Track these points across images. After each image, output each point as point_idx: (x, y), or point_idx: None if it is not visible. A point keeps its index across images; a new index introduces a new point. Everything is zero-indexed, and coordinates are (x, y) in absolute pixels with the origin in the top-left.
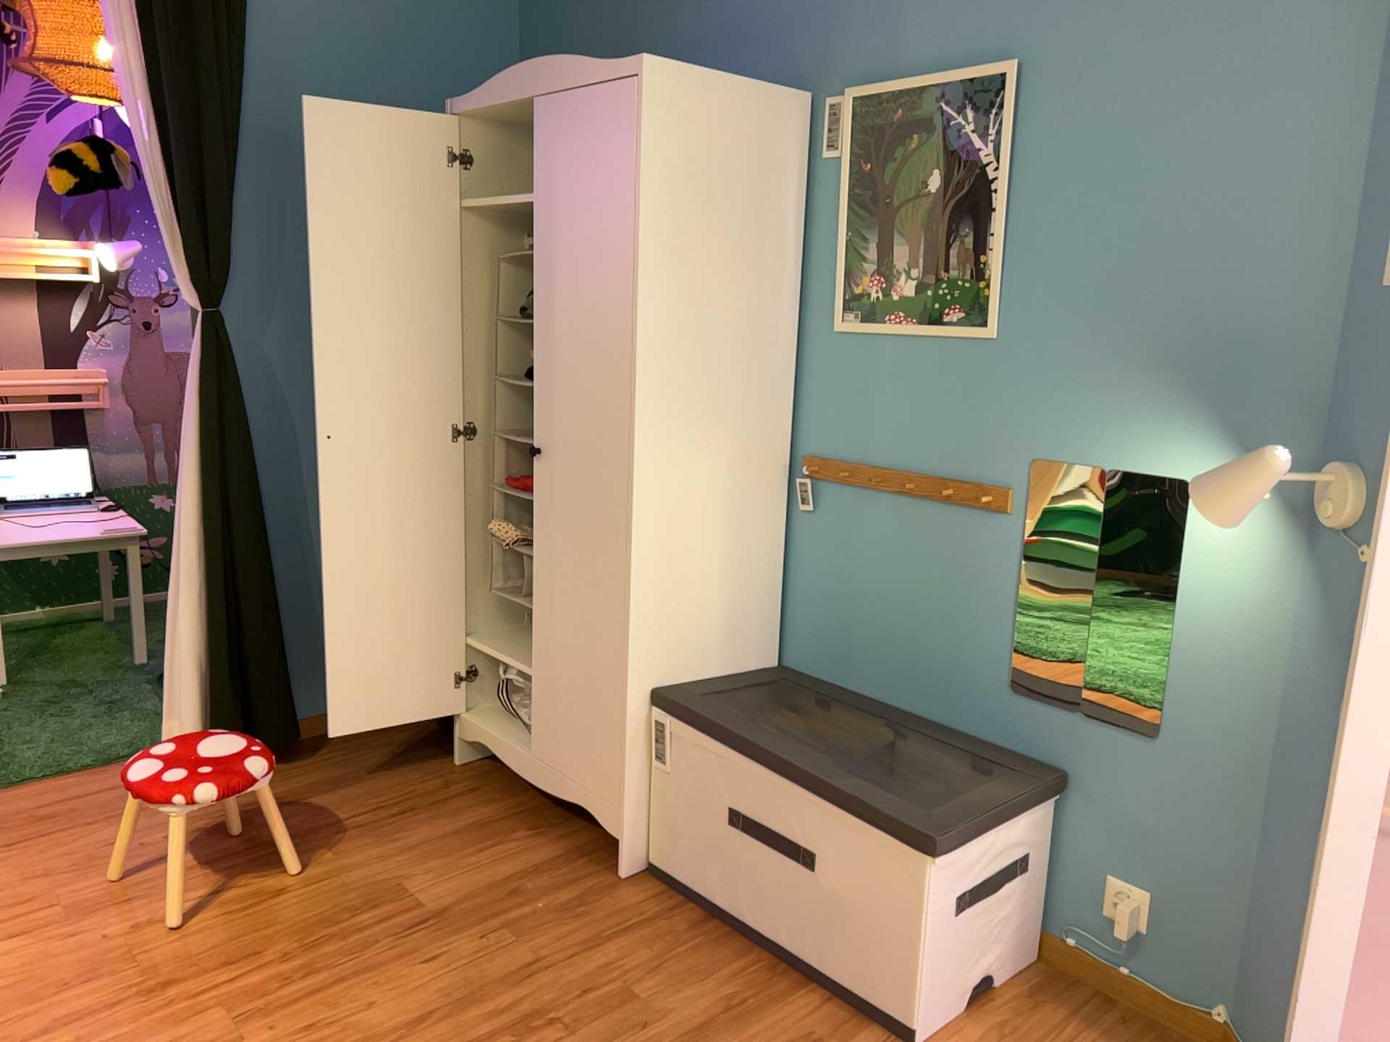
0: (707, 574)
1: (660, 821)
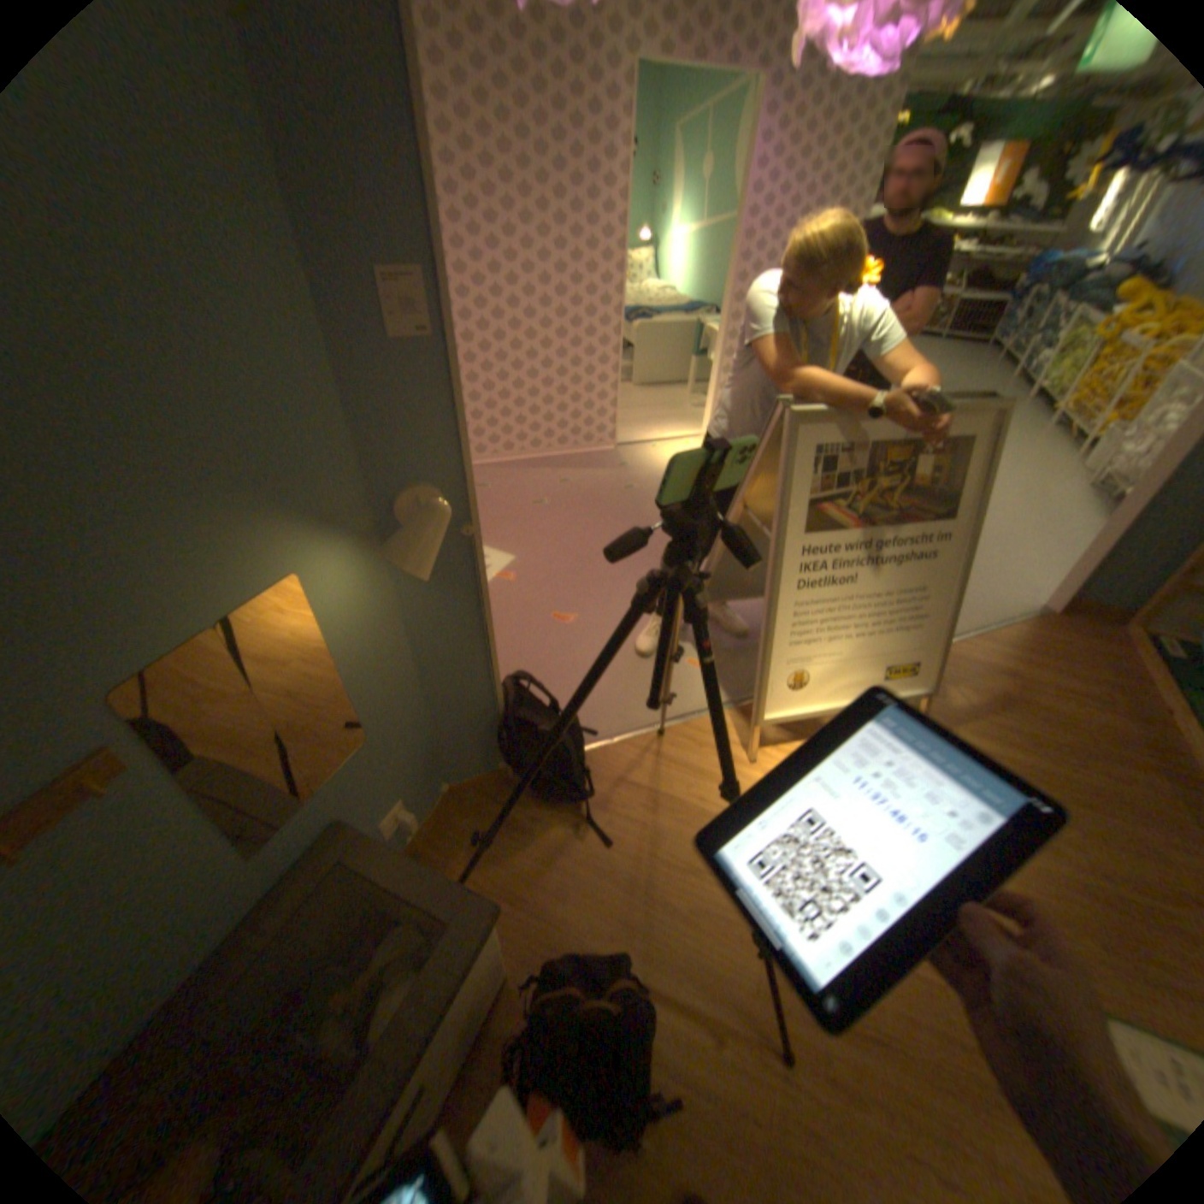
0: None
1: None
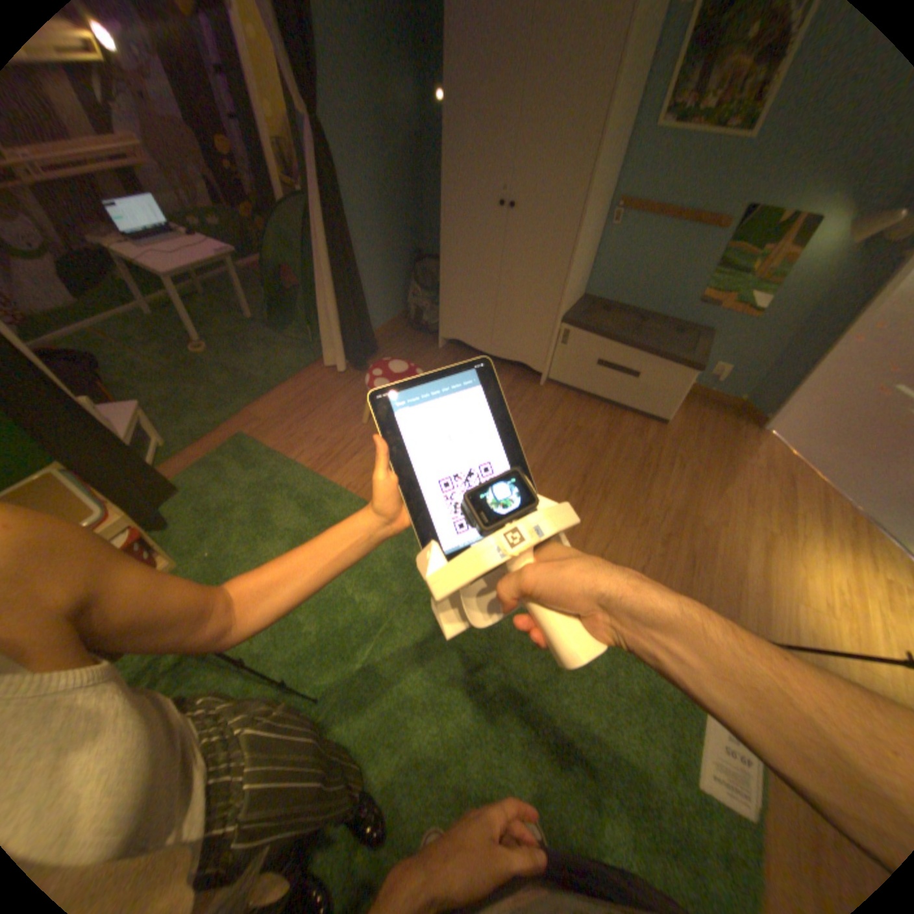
0: (583, 262)
1: (559, 364)
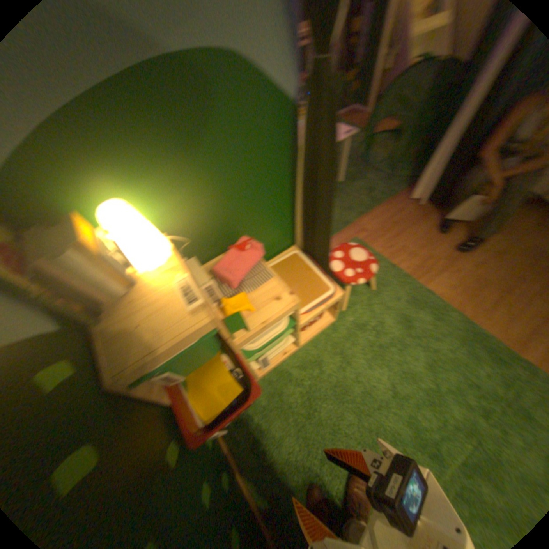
0: None
1: None
